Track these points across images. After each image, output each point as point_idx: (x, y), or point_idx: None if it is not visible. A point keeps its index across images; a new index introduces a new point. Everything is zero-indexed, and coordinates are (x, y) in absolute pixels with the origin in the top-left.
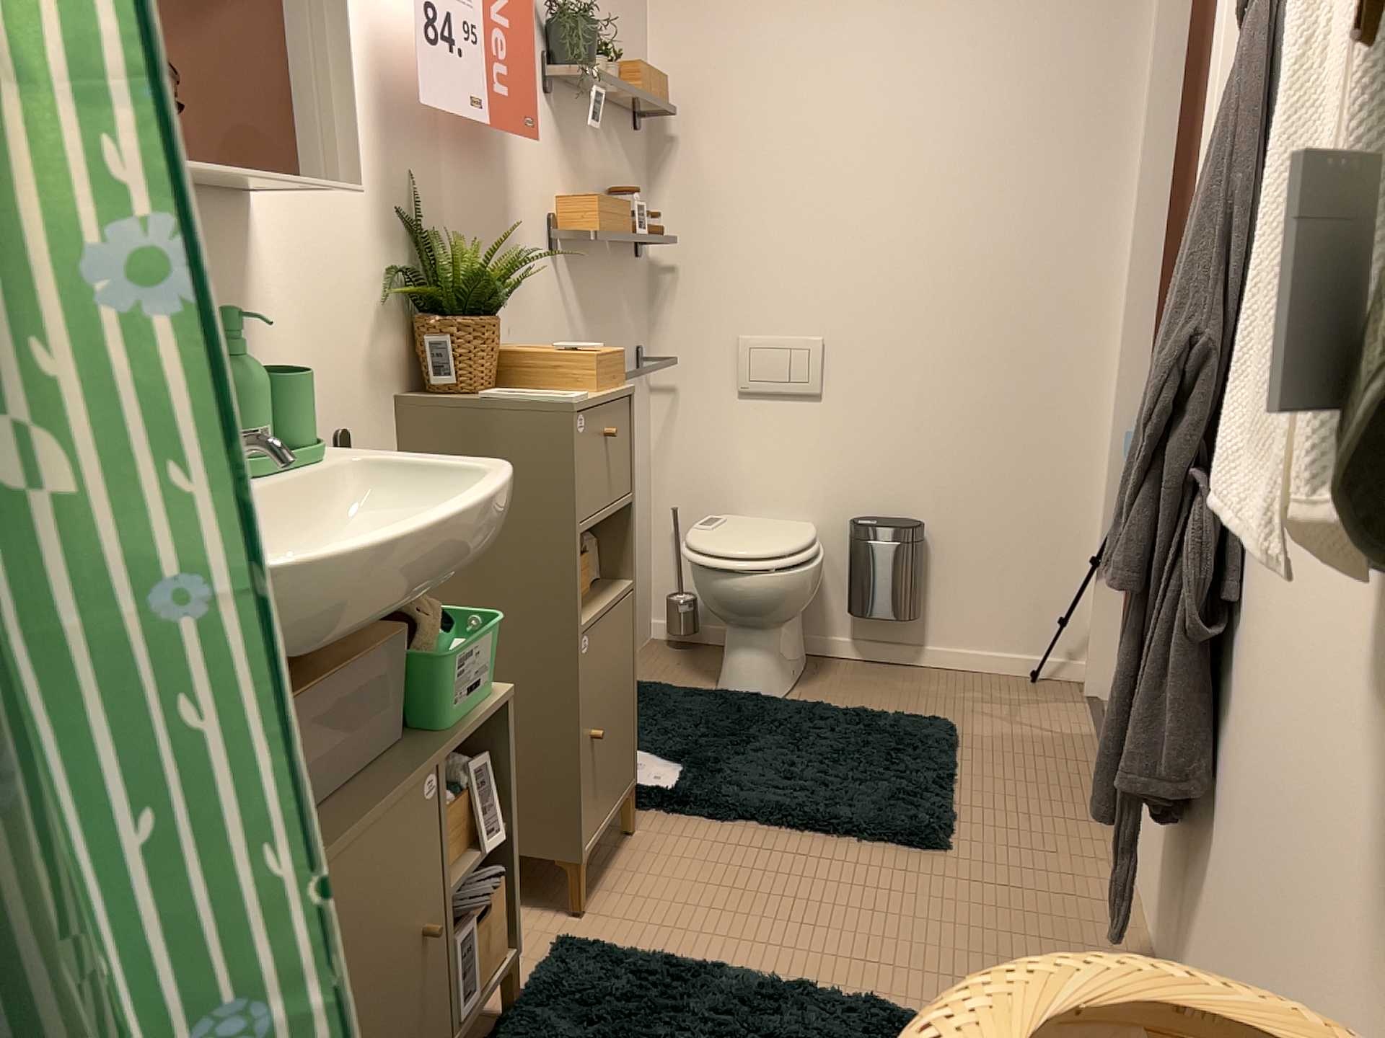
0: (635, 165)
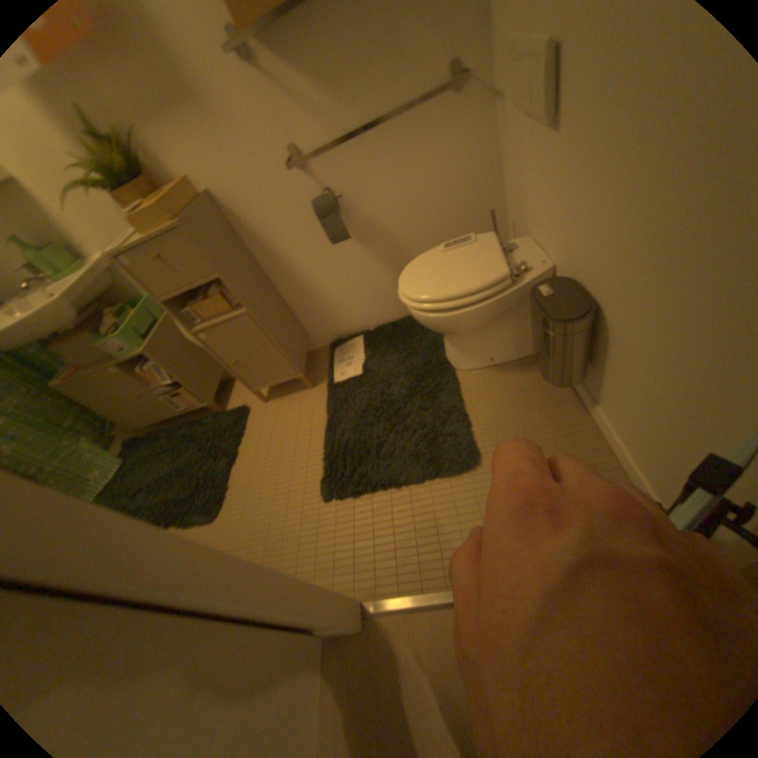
0: None
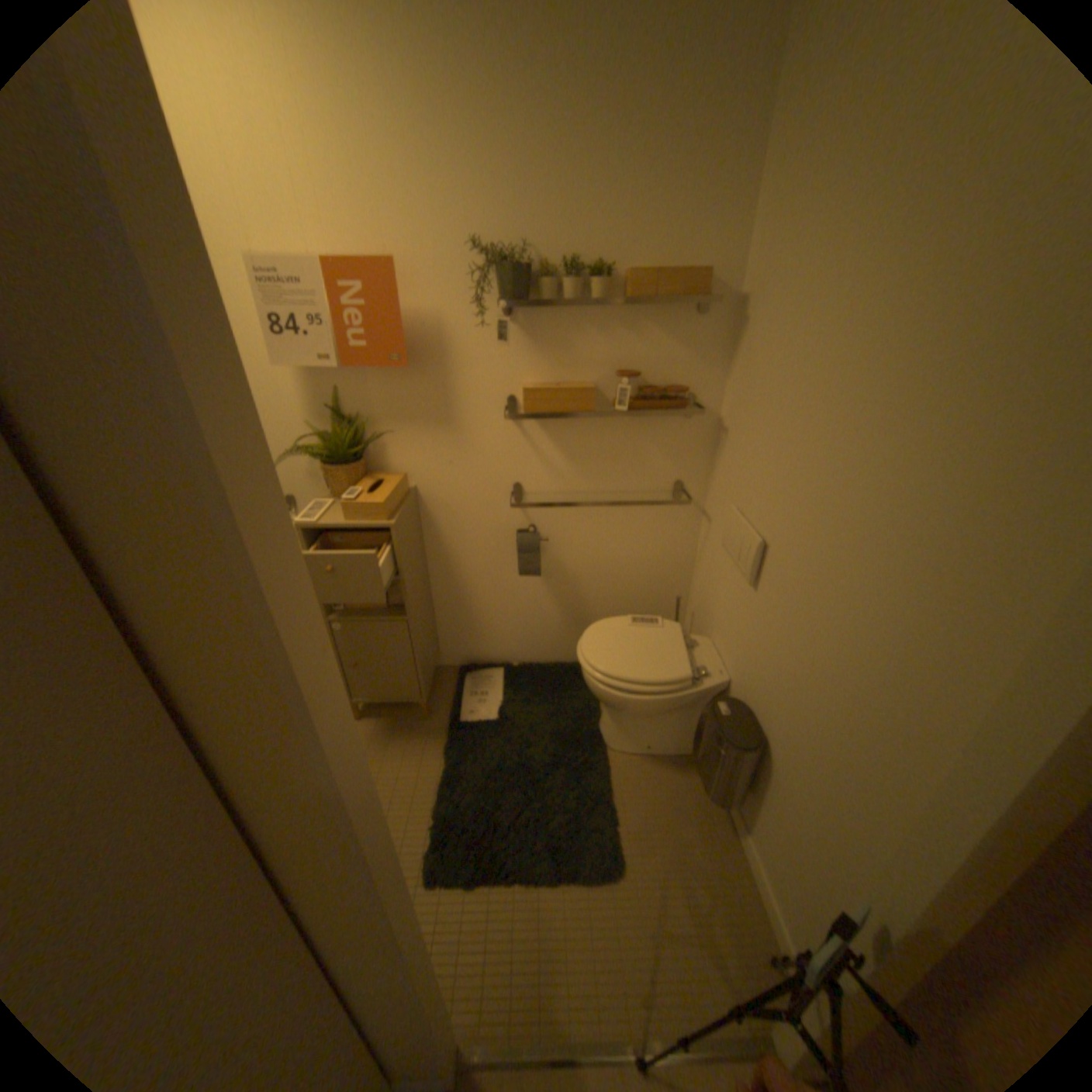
0: (693, 340)
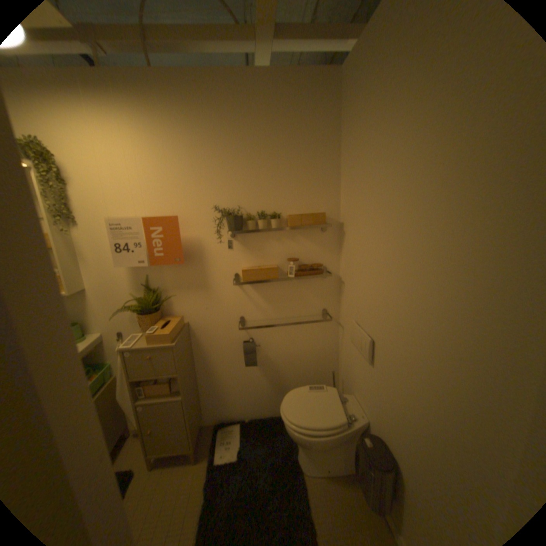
0: (321, 243)
